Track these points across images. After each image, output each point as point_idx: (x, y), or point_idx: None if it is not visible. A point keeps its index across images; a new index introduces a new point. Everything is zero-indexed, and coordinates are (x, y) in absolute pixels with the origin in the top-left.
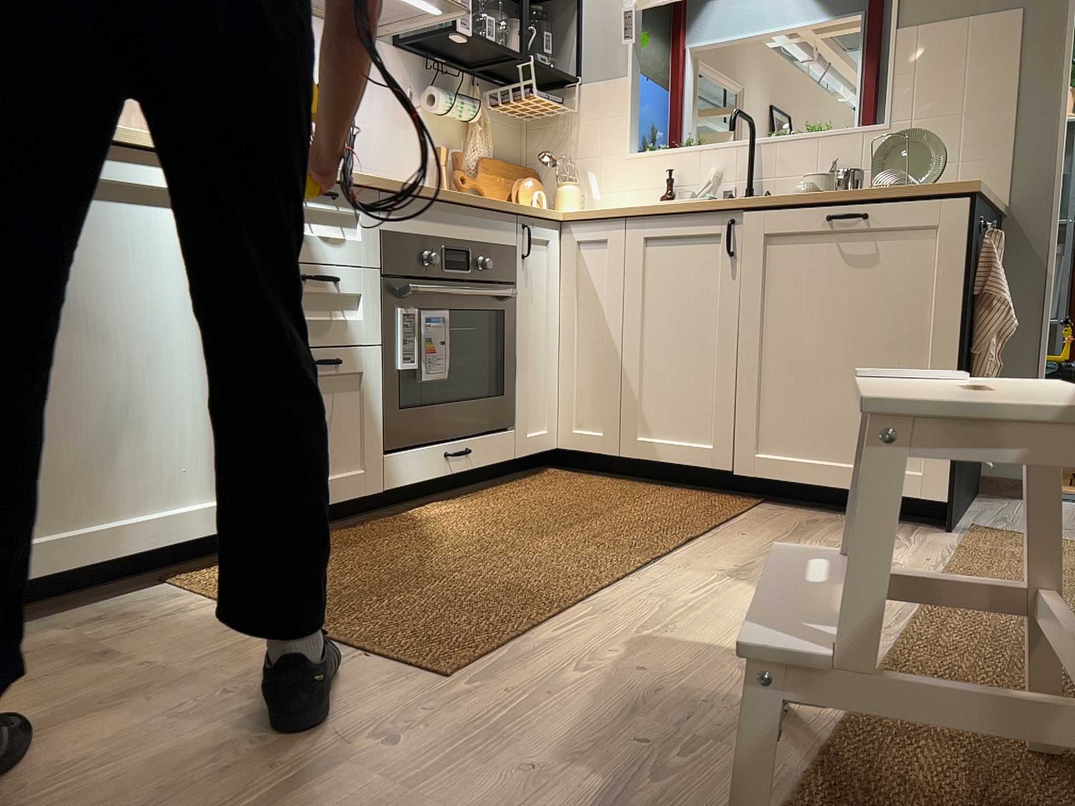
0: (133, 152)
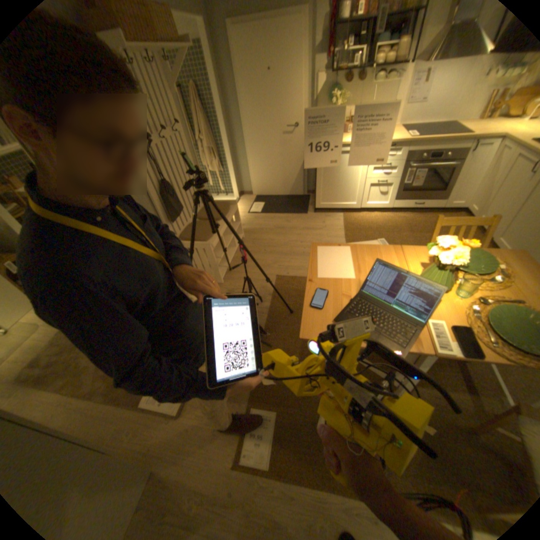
0: (348, 145)
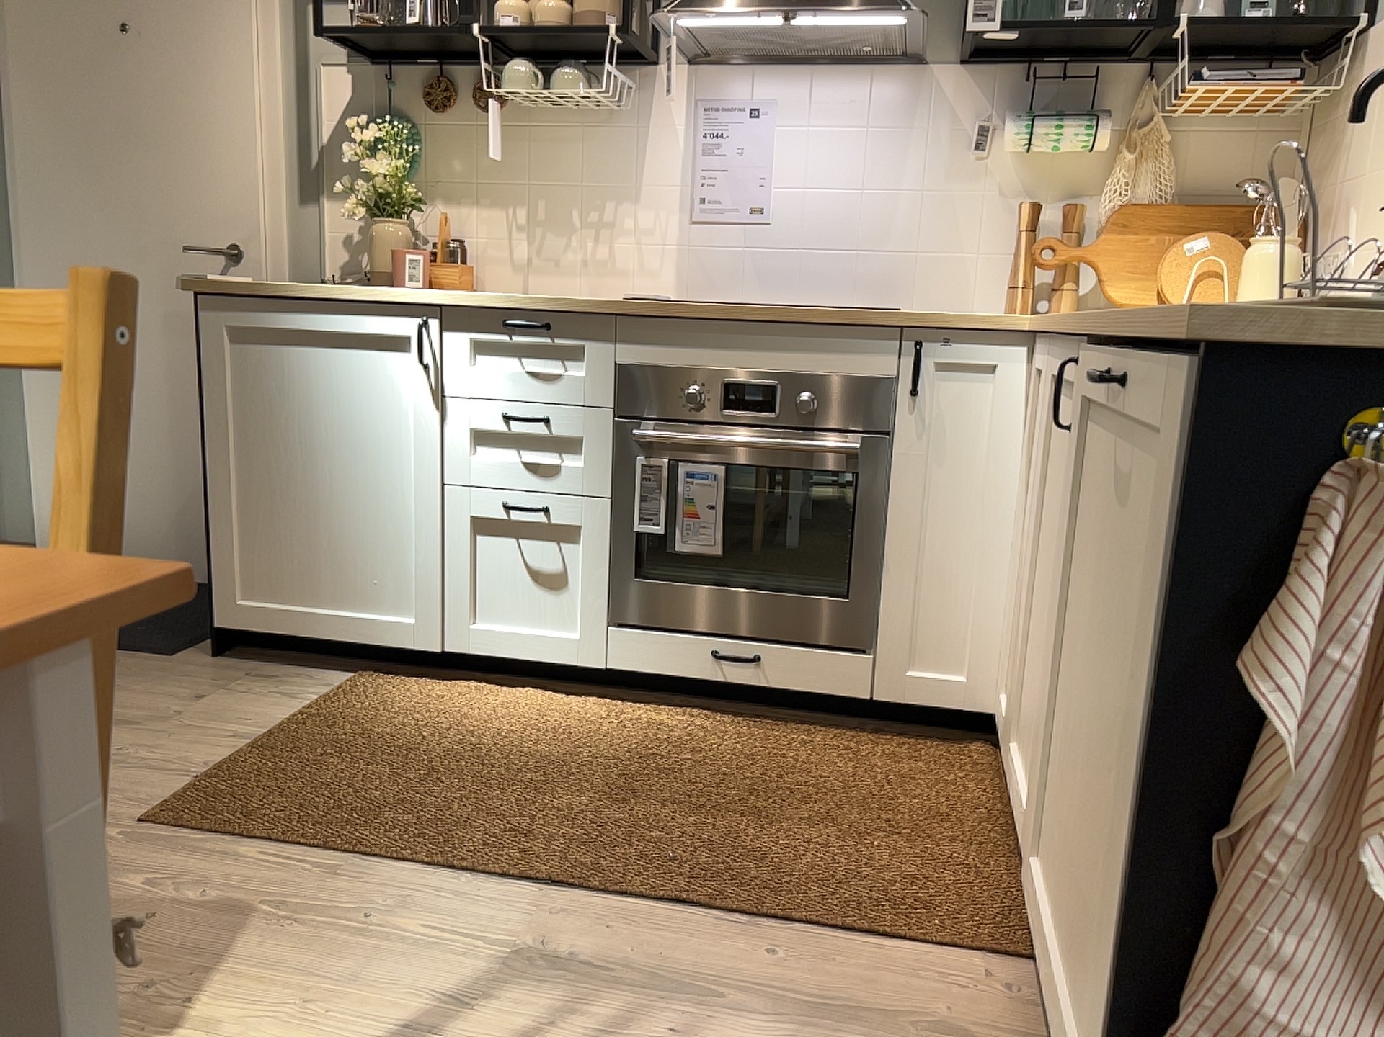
0: (334, 302)
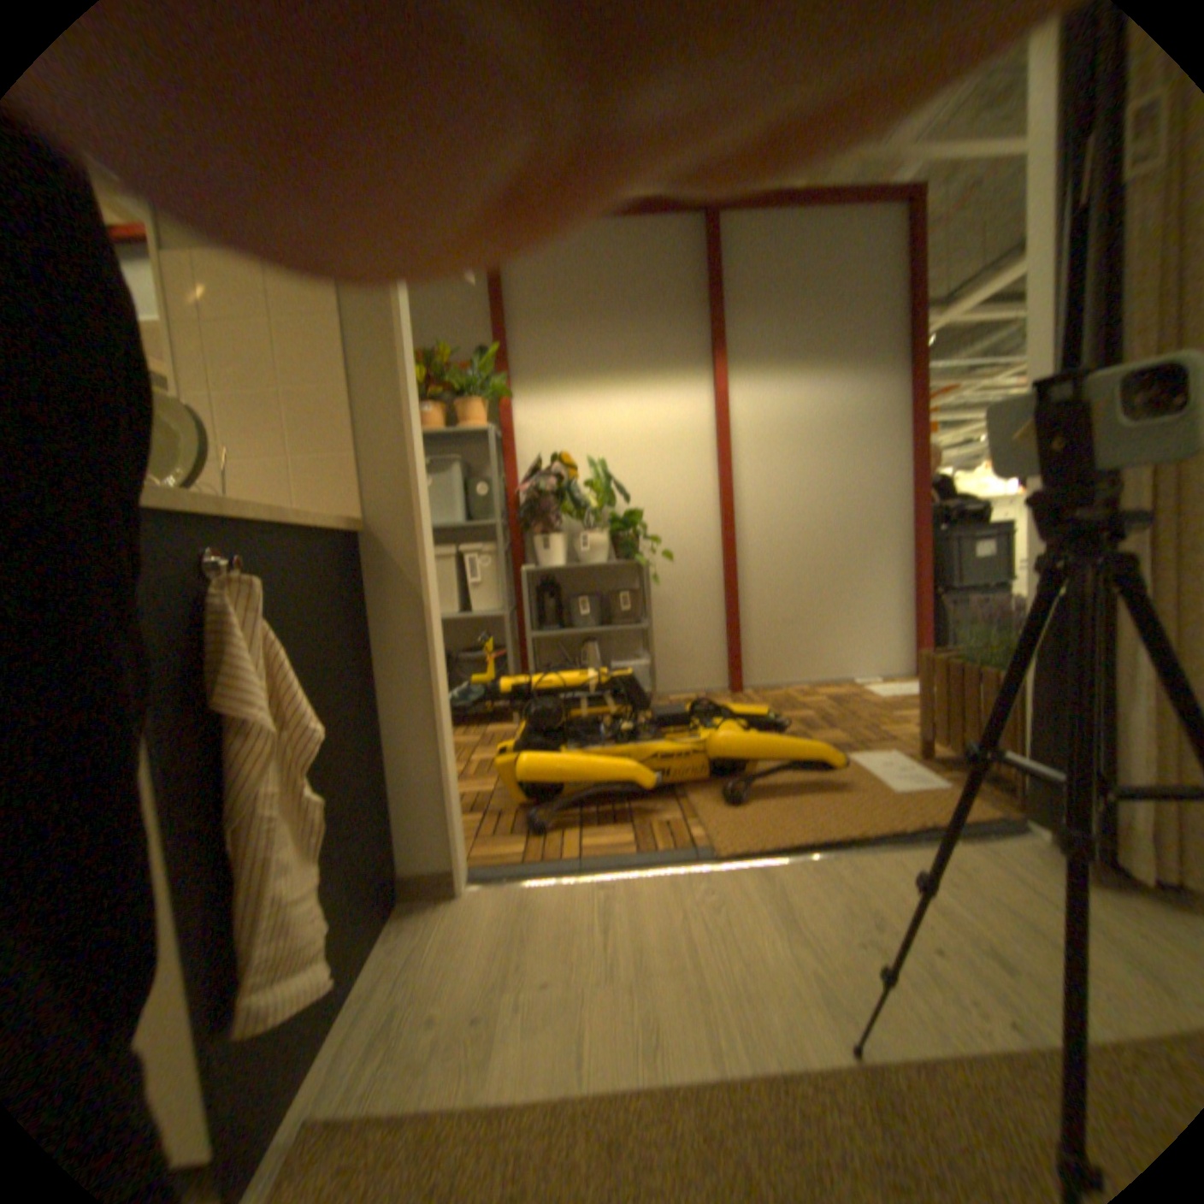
0: None
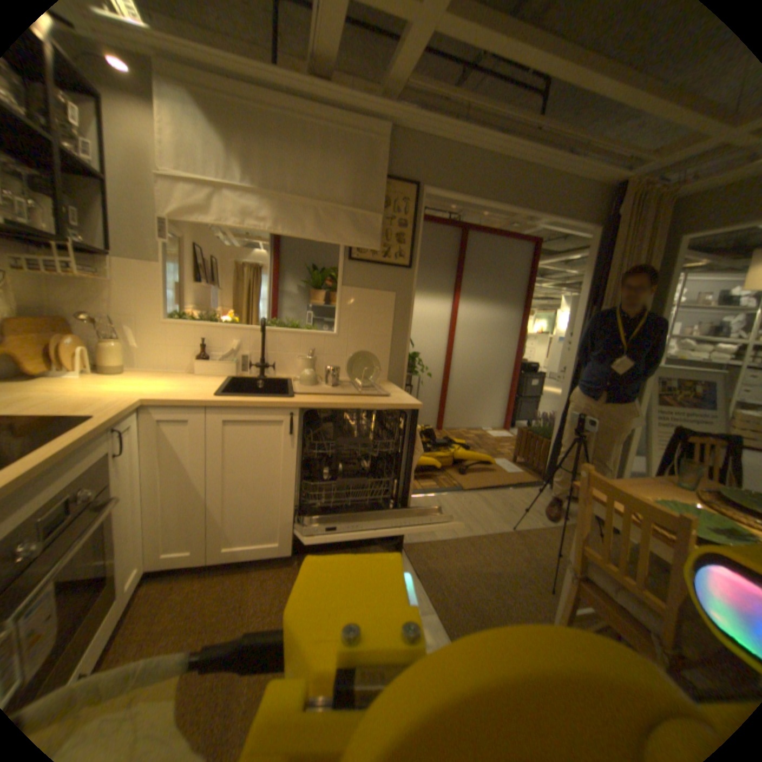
0: None
